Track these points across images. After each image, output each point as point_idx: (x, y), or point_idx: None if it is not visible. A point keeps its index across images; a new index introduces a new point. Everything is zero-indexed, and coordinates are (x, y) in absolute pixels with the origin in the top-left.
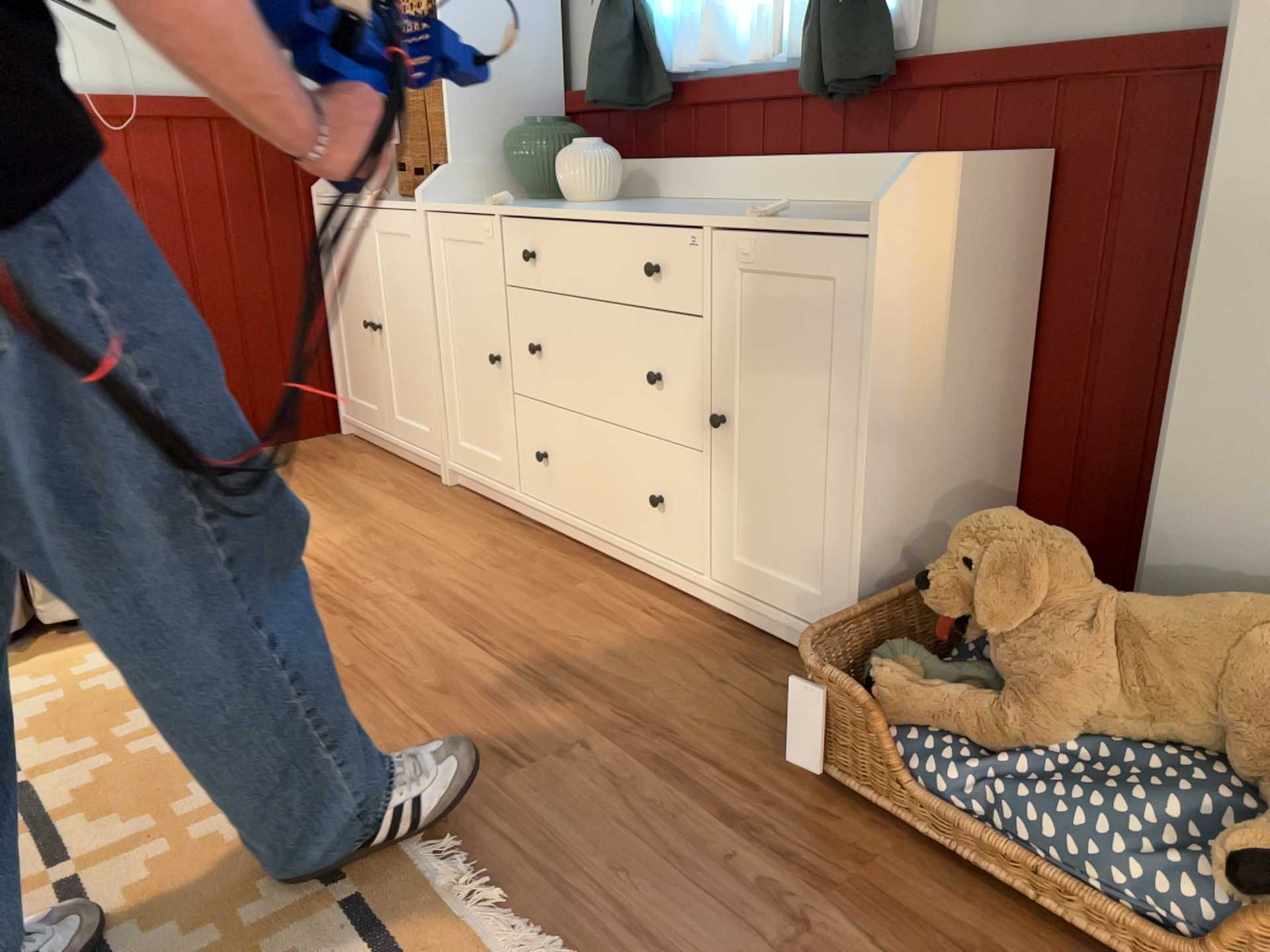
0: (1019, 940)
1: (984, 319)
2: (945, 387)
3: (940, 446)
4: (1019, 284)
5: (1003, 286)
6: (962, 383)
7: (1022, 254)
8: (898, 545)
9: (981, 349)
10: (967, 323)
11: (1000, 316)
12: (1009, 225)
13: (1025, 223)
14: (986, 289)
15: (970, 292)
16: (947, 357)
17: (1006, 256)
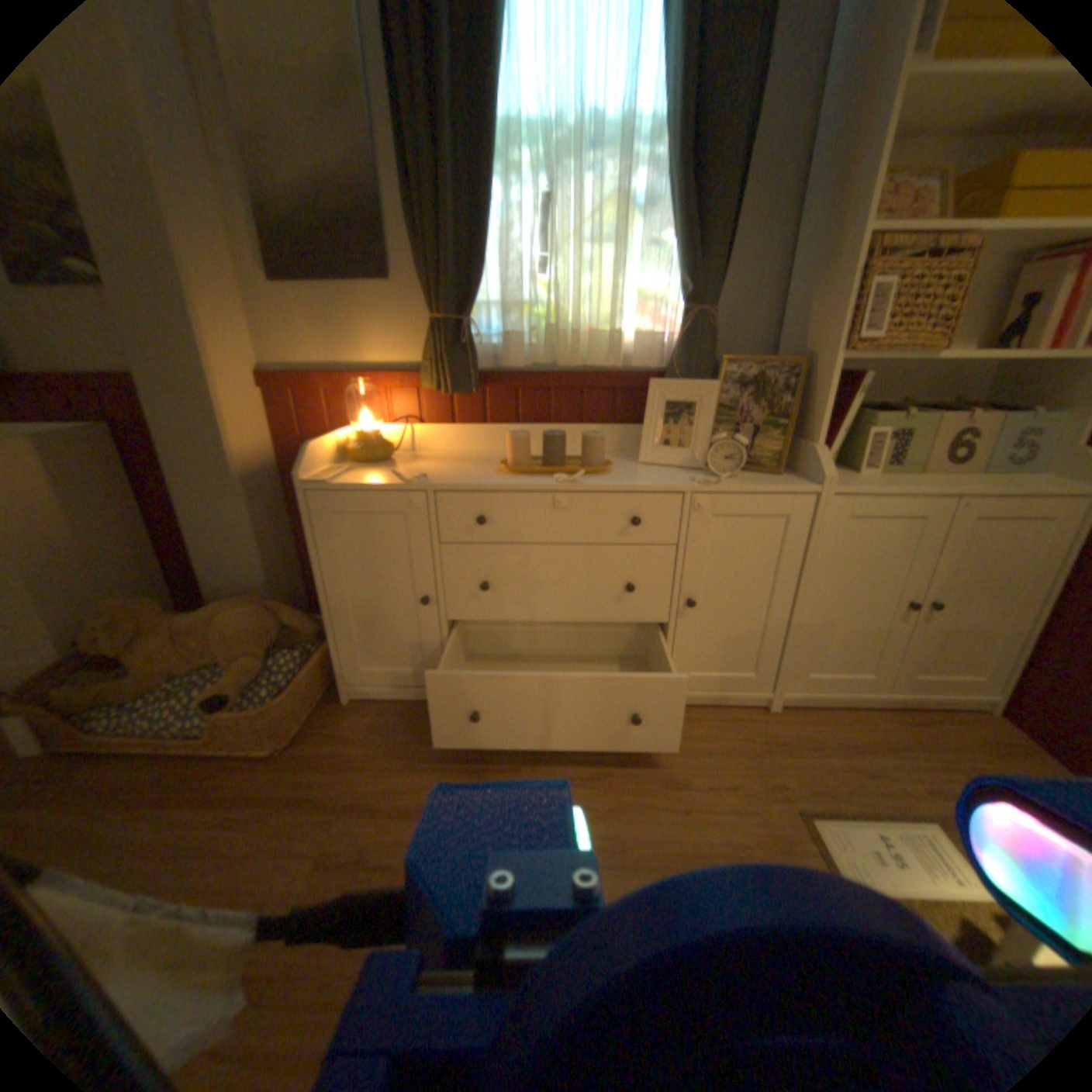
0: (147, 774)
1: (95, 507)
2: (79, 544)
3: (91, 572)
4: (115, 485)
5: (102, 488)
6: (93, 539)
7: (109, 471)
8: (81, 625)
9: (100, 520)
10: (82, 511)
11: (108, 502)
12: (91, 460)
13: (104, 457)
14: (89, 492)
15: (75, 497)
16: (73, 530)
17: (97, 474)
